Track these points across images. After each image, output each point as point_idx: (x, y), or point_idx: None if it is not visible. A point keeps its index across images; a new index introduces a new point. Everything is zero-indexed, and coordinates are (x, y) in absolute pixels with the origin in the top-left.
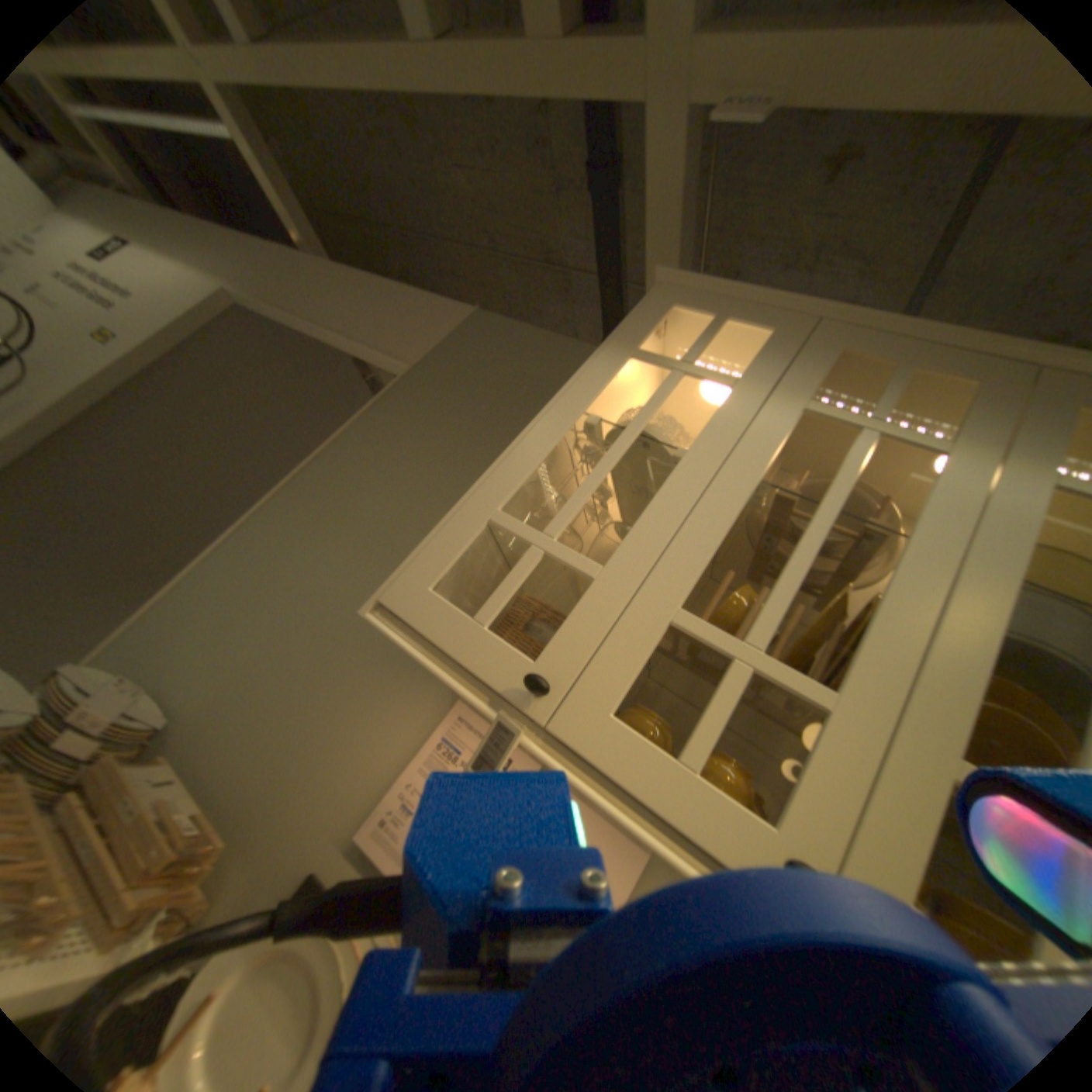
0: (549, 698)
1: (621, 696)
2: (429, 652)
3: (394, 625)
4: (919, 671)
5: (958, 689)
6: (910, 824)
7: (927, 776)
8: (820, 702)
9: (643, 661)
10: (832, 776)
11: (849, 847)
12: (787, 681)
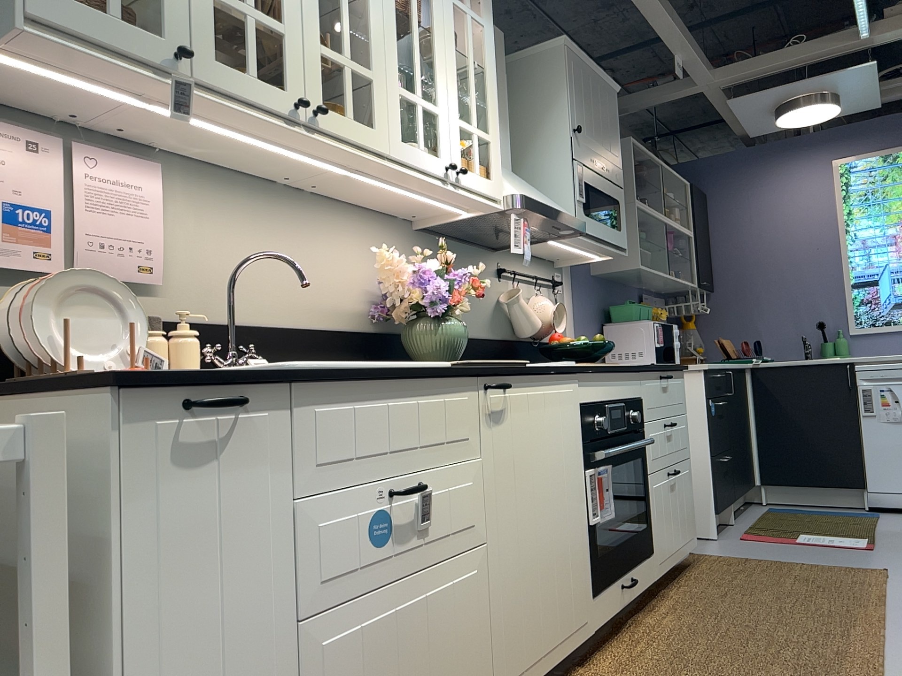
0: (181, 58)
1: (209, 48)
2: (82, 46)
3: (36, 28)
4: (300, 7)
5: (311, 13)
6: (313, 74)
7: (313, 54)
8: (277, 30)
9: (209, 24)
10: (291, 63)
11: (303, 90)
12: (265, 22)
